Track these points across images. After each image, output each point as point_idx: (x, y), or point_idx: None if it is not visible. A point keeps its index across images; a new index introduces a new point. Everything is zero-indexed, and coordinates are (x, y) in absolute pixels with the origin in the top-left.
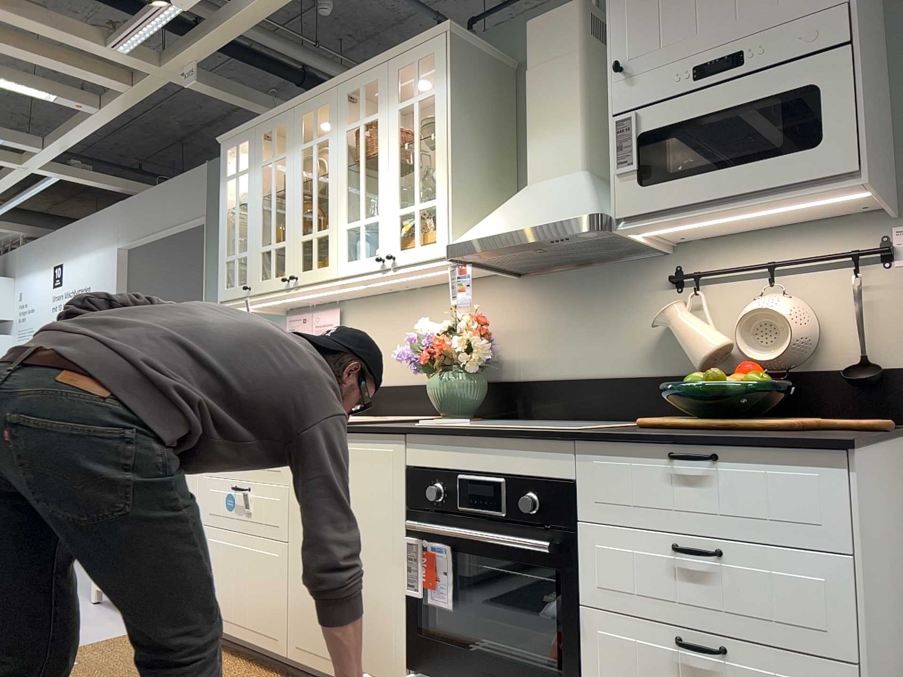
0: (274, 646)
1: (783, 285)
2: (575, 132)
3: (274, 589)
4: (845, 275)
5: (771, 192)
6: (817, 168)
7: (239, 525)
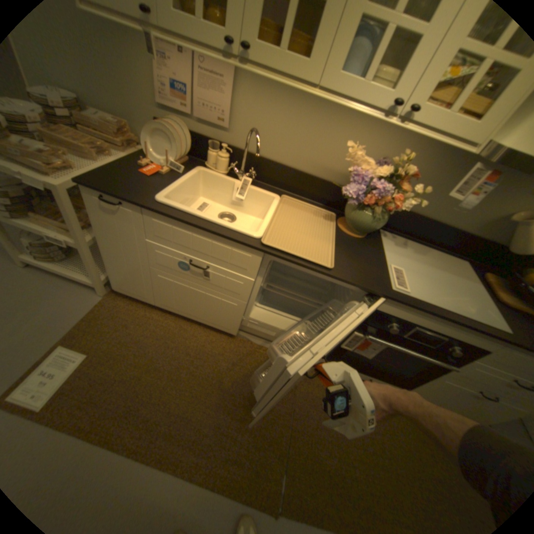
0: (227, 330)
1: None
2: None
3: (231, 315)
4: None
5: None
6: None
7: (195, 280)
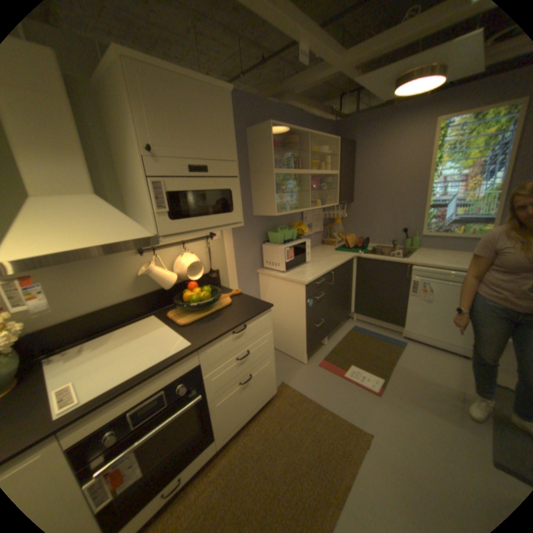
0: None
1: (189, 249)
2: (79, 164)
3: None
4: (206, 244)
5: (220, 226)
6: (233, 220)
7: None
